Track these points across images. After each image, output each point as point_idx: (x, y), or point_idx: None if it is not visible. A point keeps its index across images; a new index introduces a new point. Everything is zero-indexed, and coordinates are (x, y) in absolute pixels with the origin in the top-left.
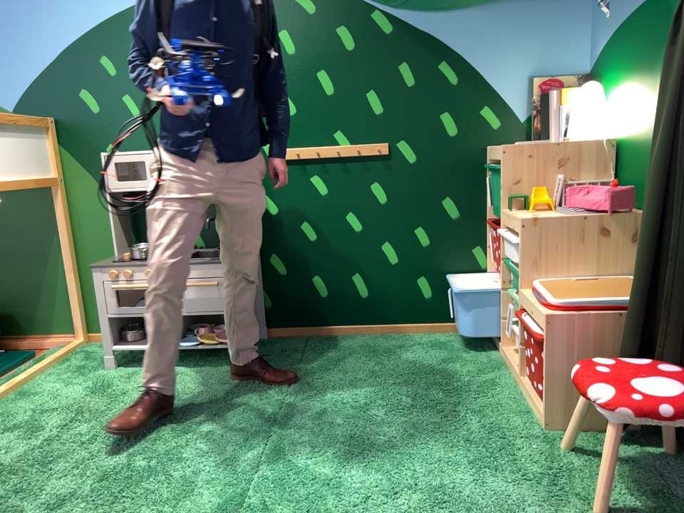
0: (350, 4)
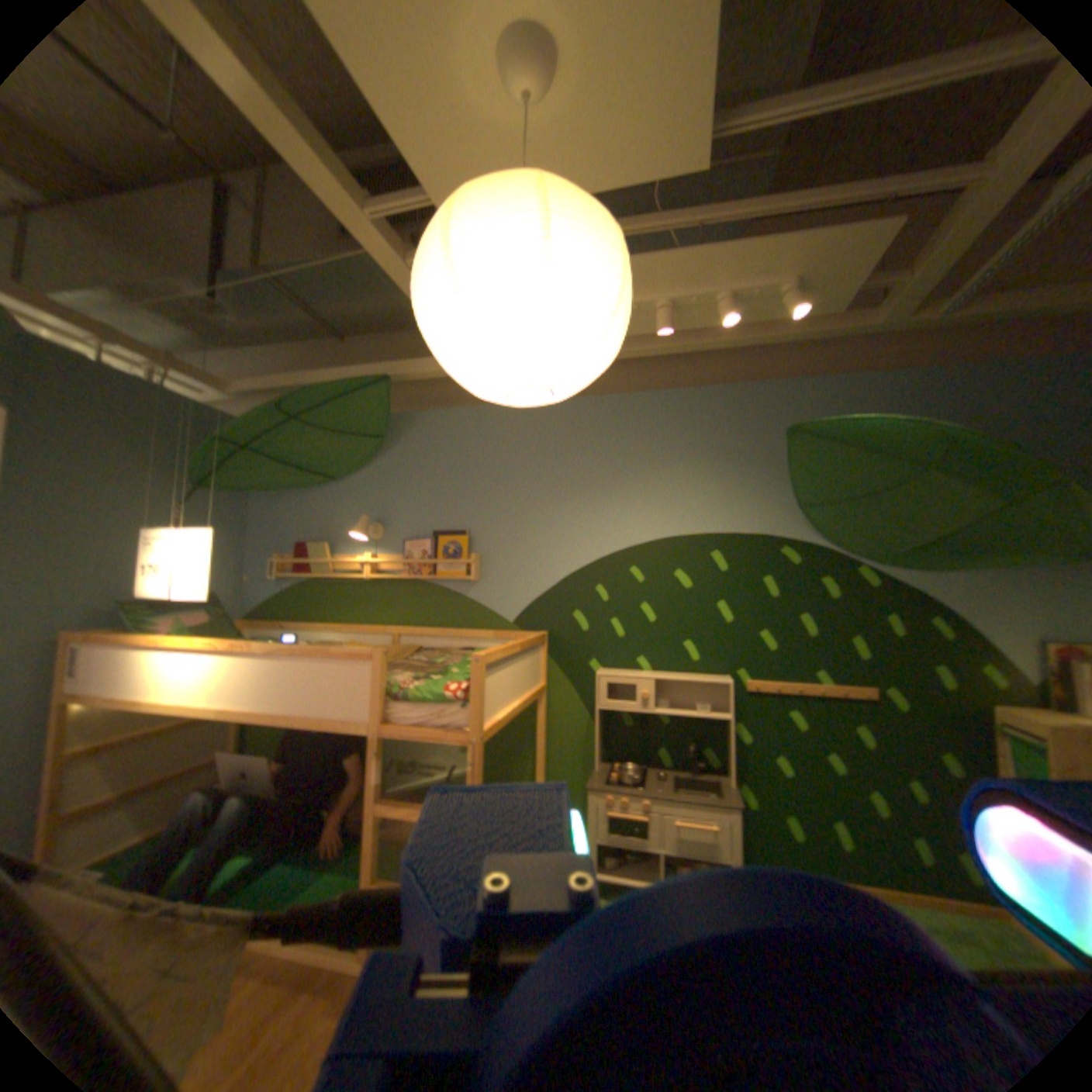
0: (833, 557)
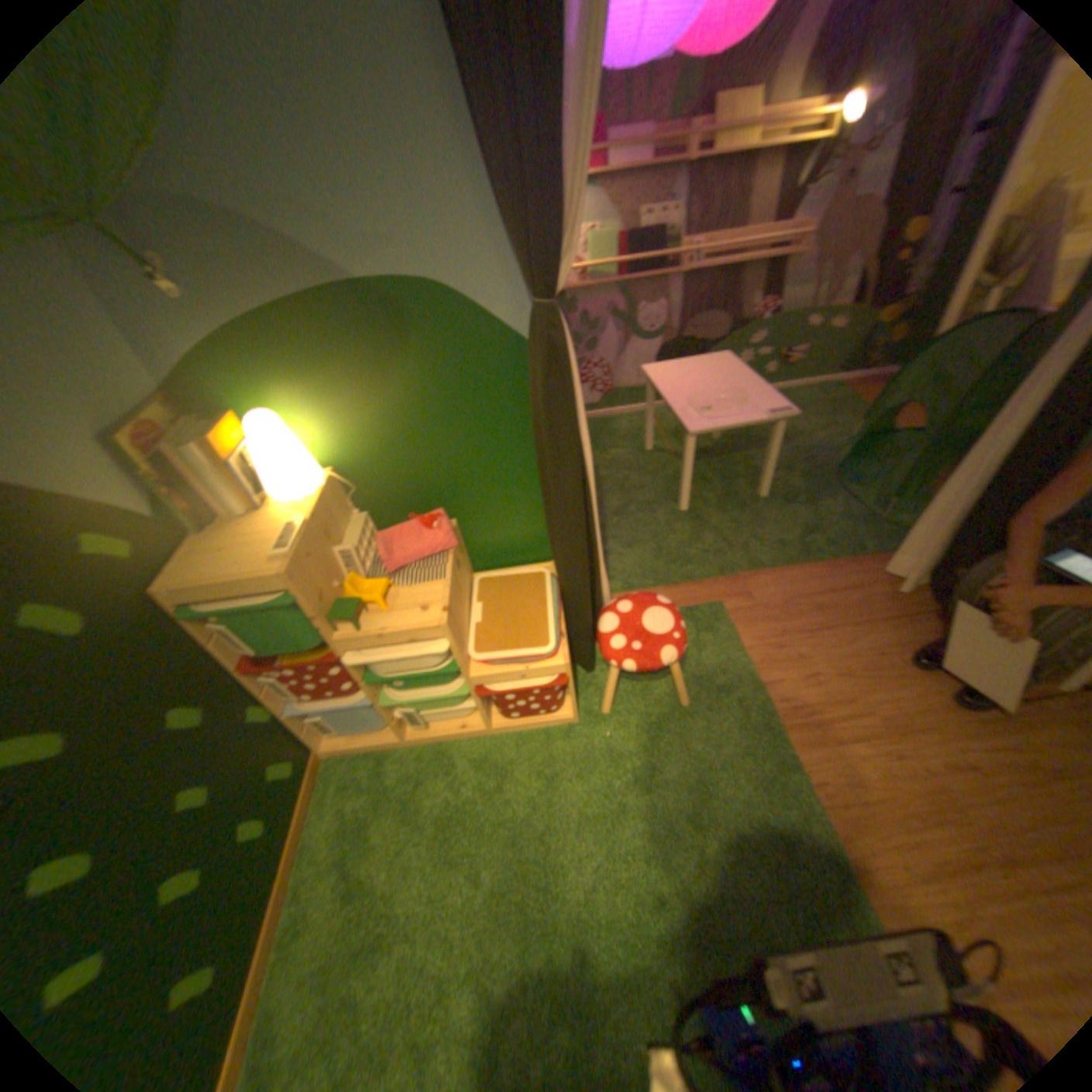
0: None
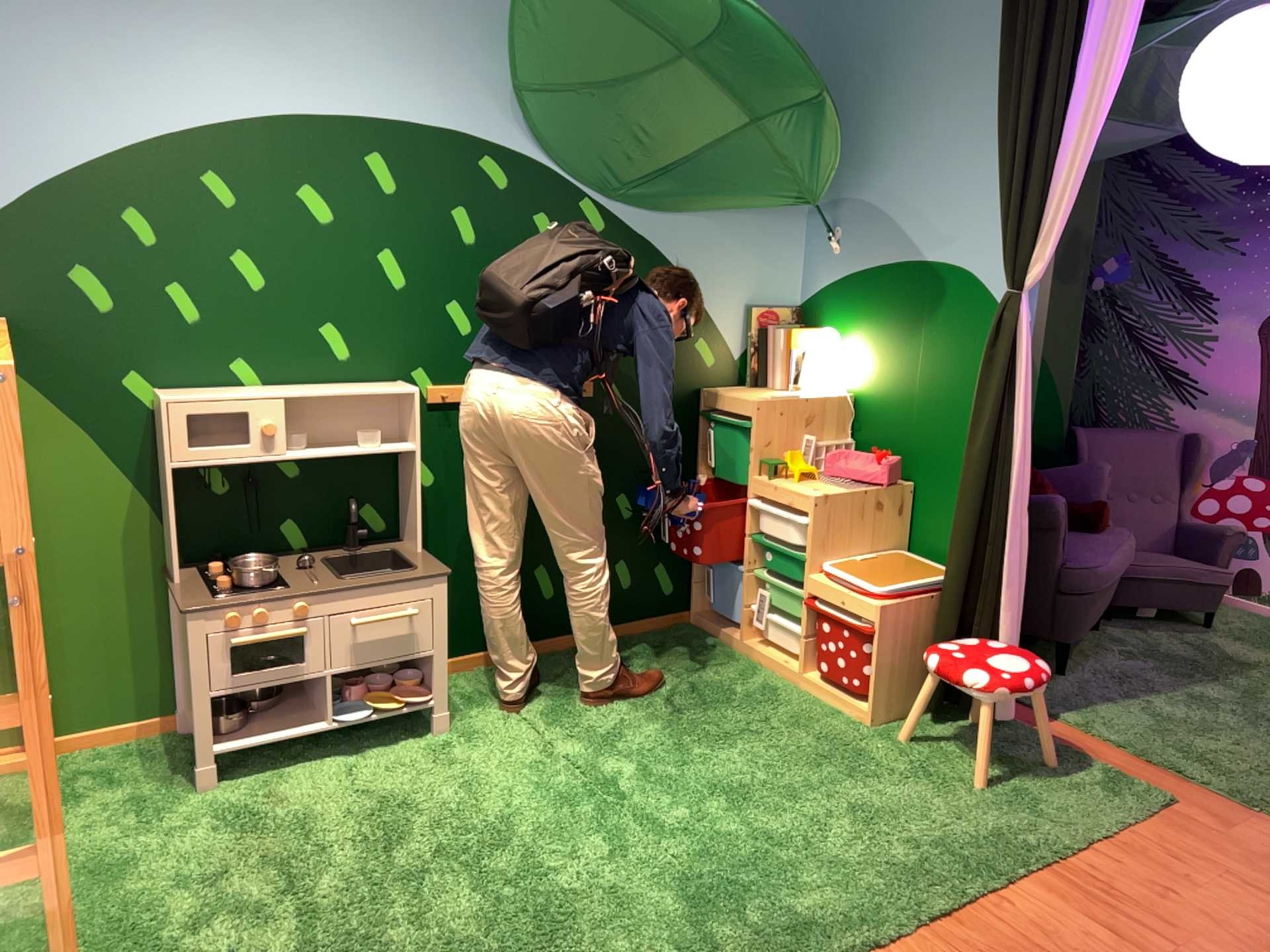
0: (557, 191)
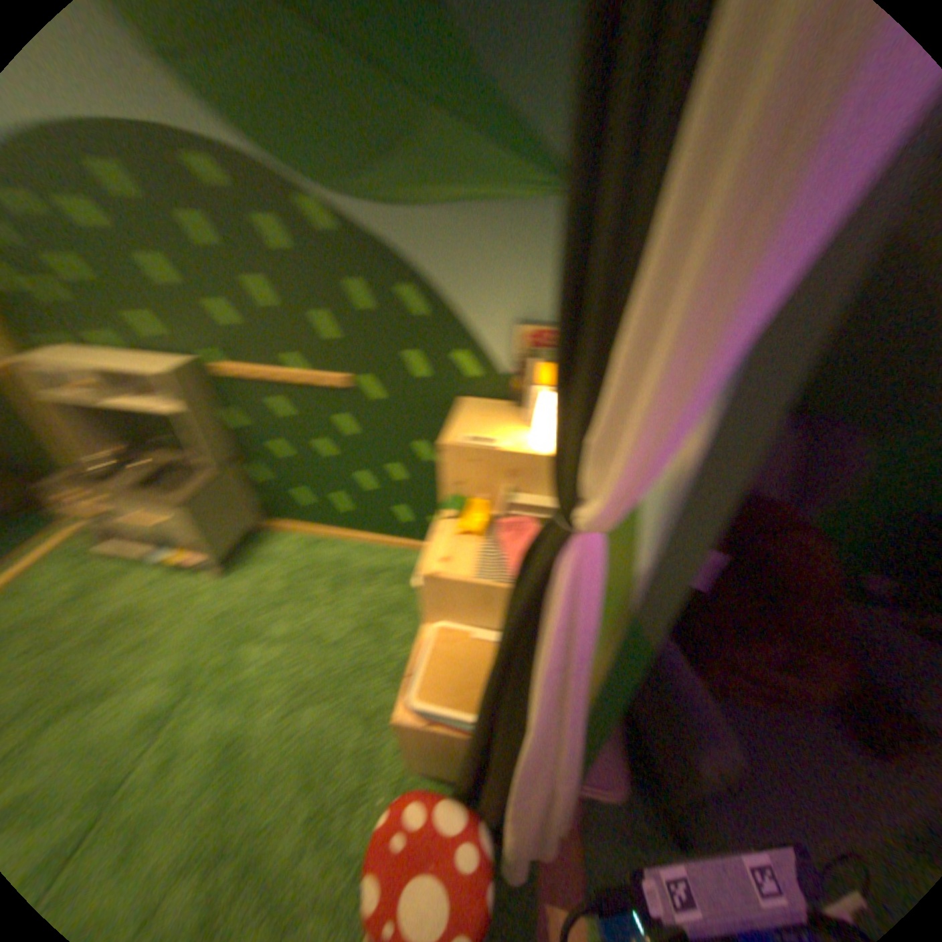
0: (262, 180)
